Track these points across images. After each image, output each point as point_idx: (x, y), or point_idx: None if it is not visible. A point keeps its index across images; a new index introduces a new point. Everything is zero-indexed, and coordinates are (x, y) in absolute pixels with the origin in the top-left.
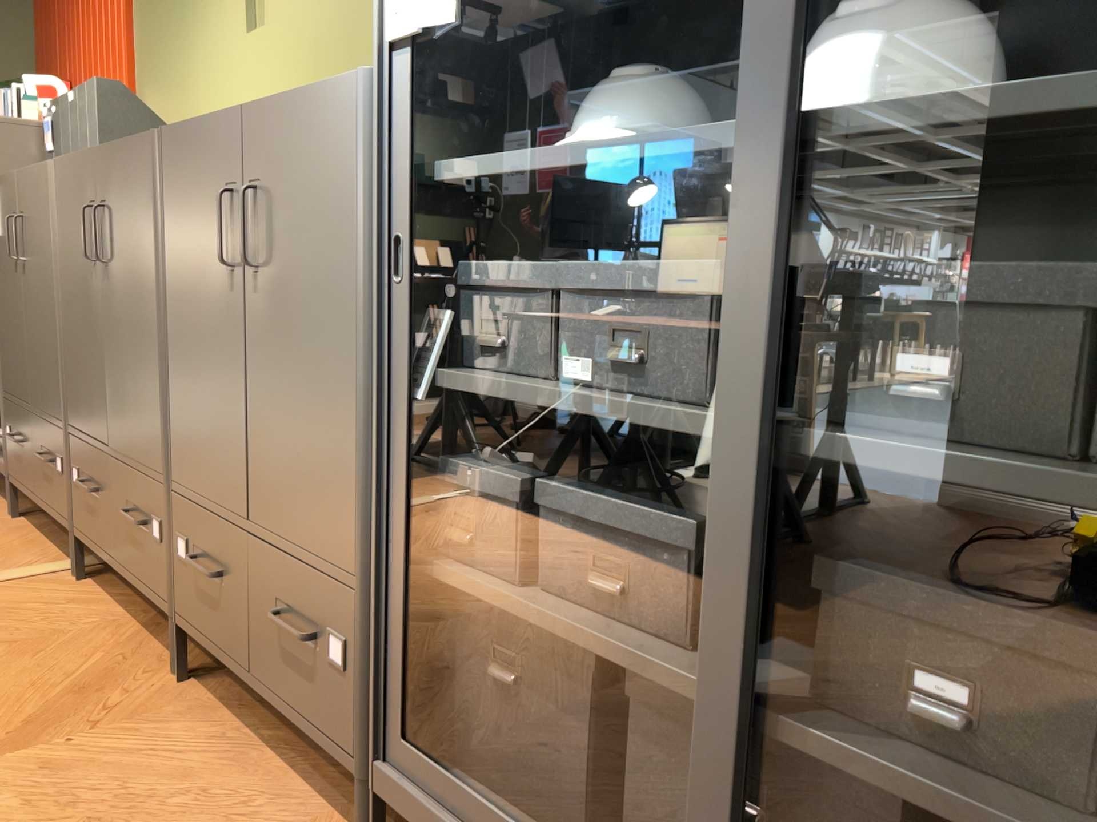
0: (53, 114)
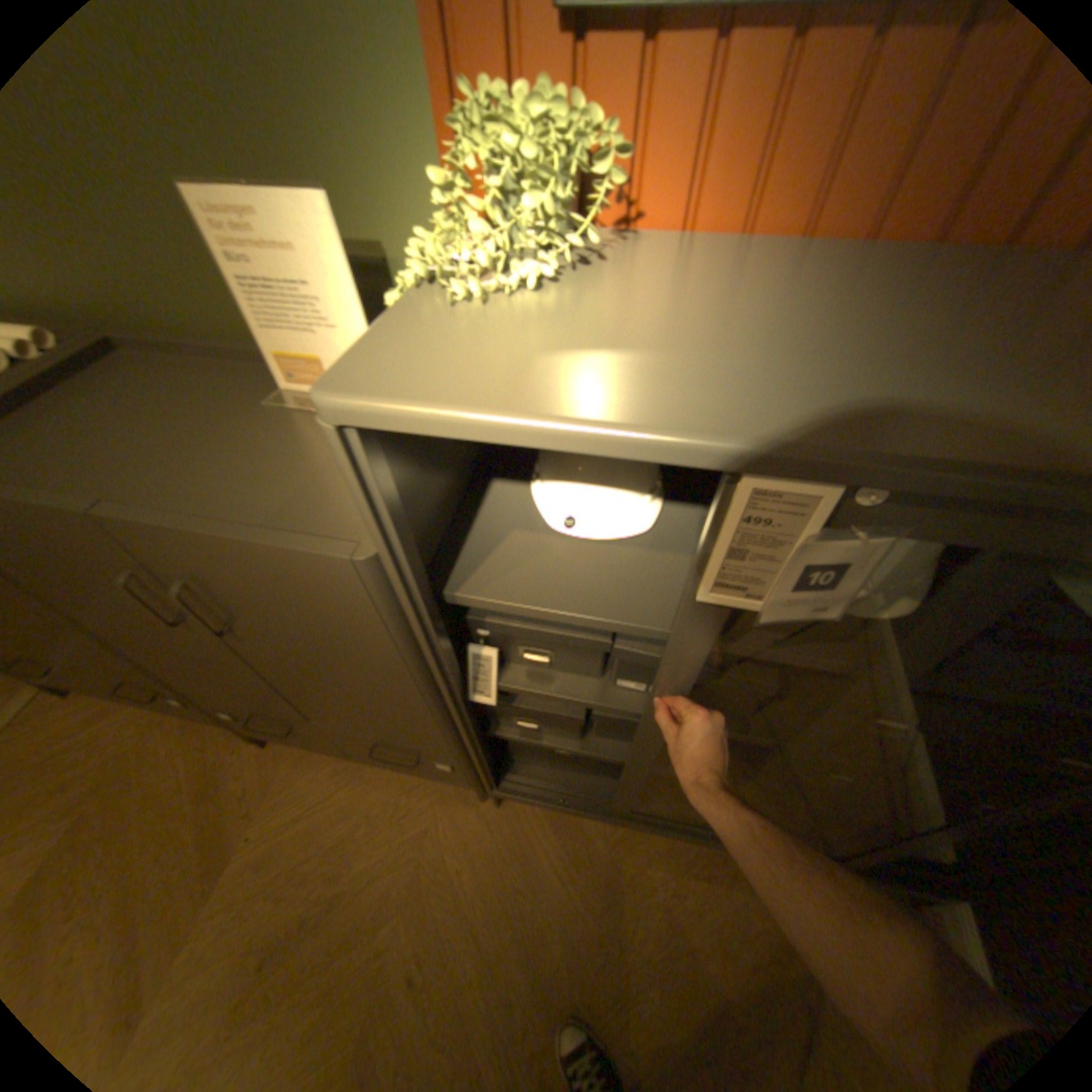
0: None
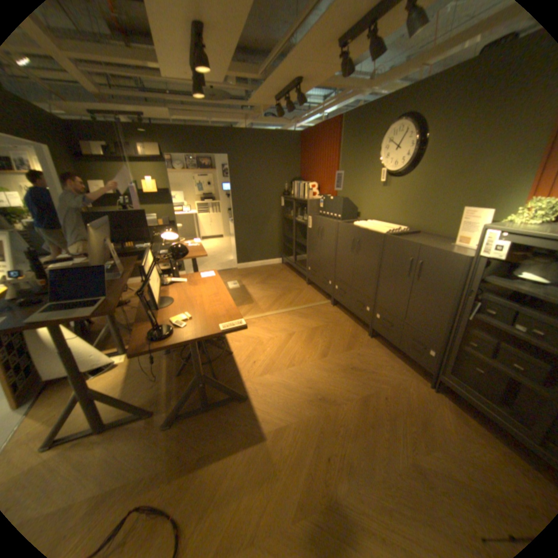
0: (323, 198)
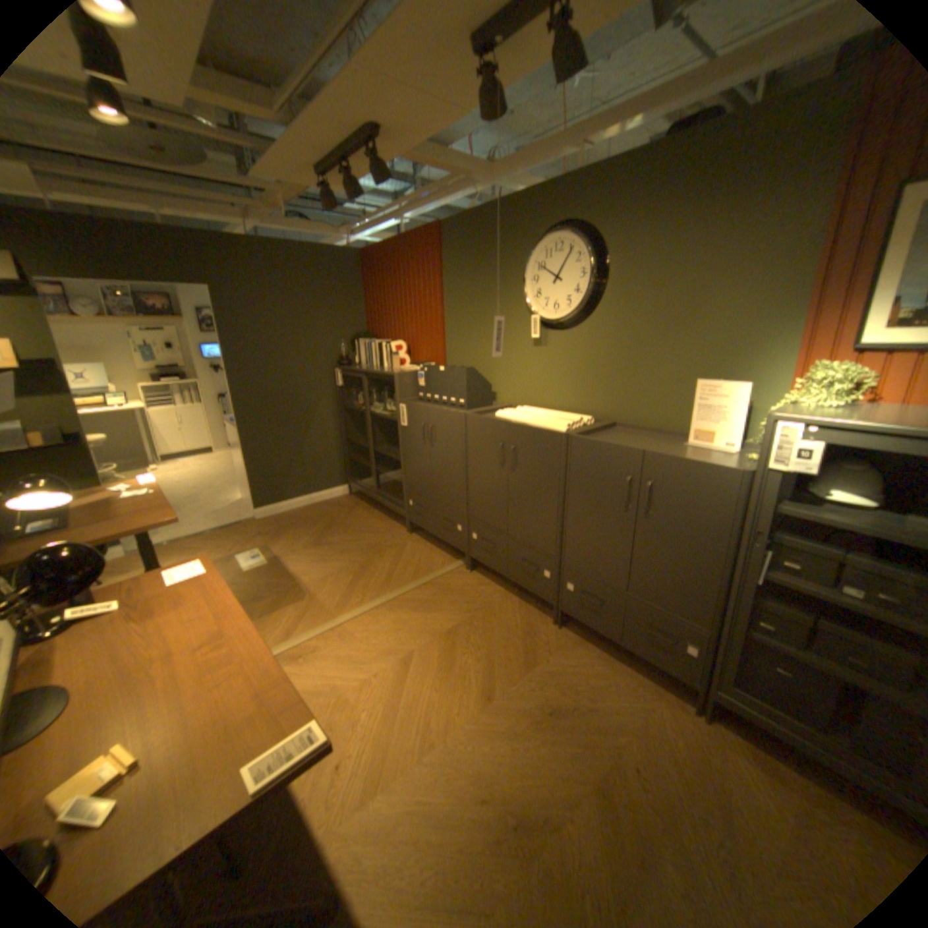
0: (423, 369)
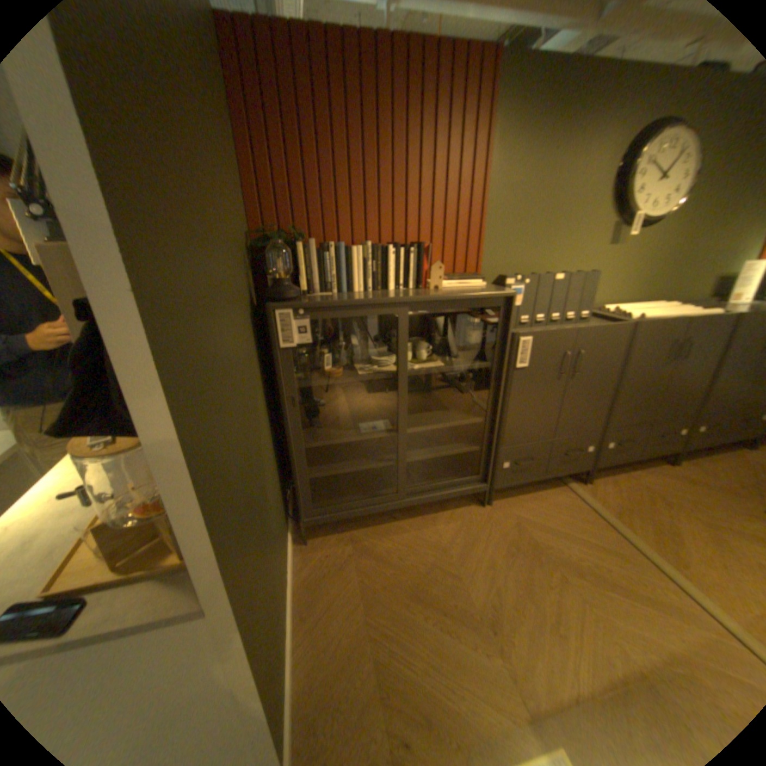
0: (521, 282)
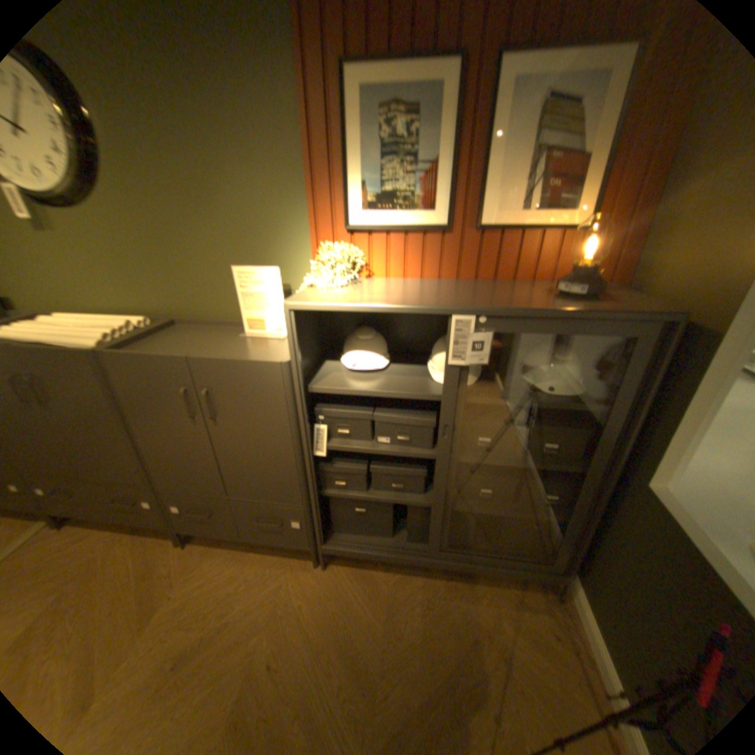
0: None
